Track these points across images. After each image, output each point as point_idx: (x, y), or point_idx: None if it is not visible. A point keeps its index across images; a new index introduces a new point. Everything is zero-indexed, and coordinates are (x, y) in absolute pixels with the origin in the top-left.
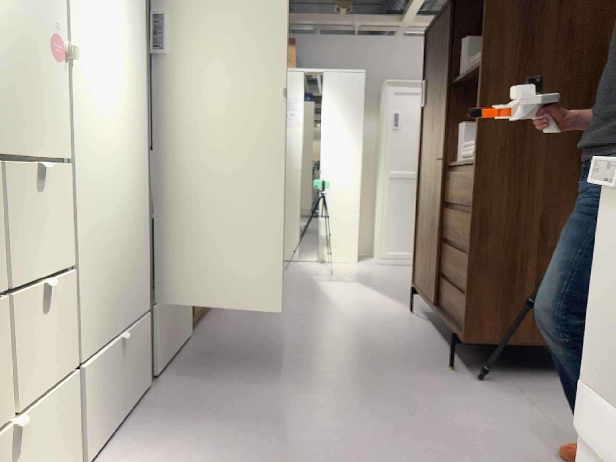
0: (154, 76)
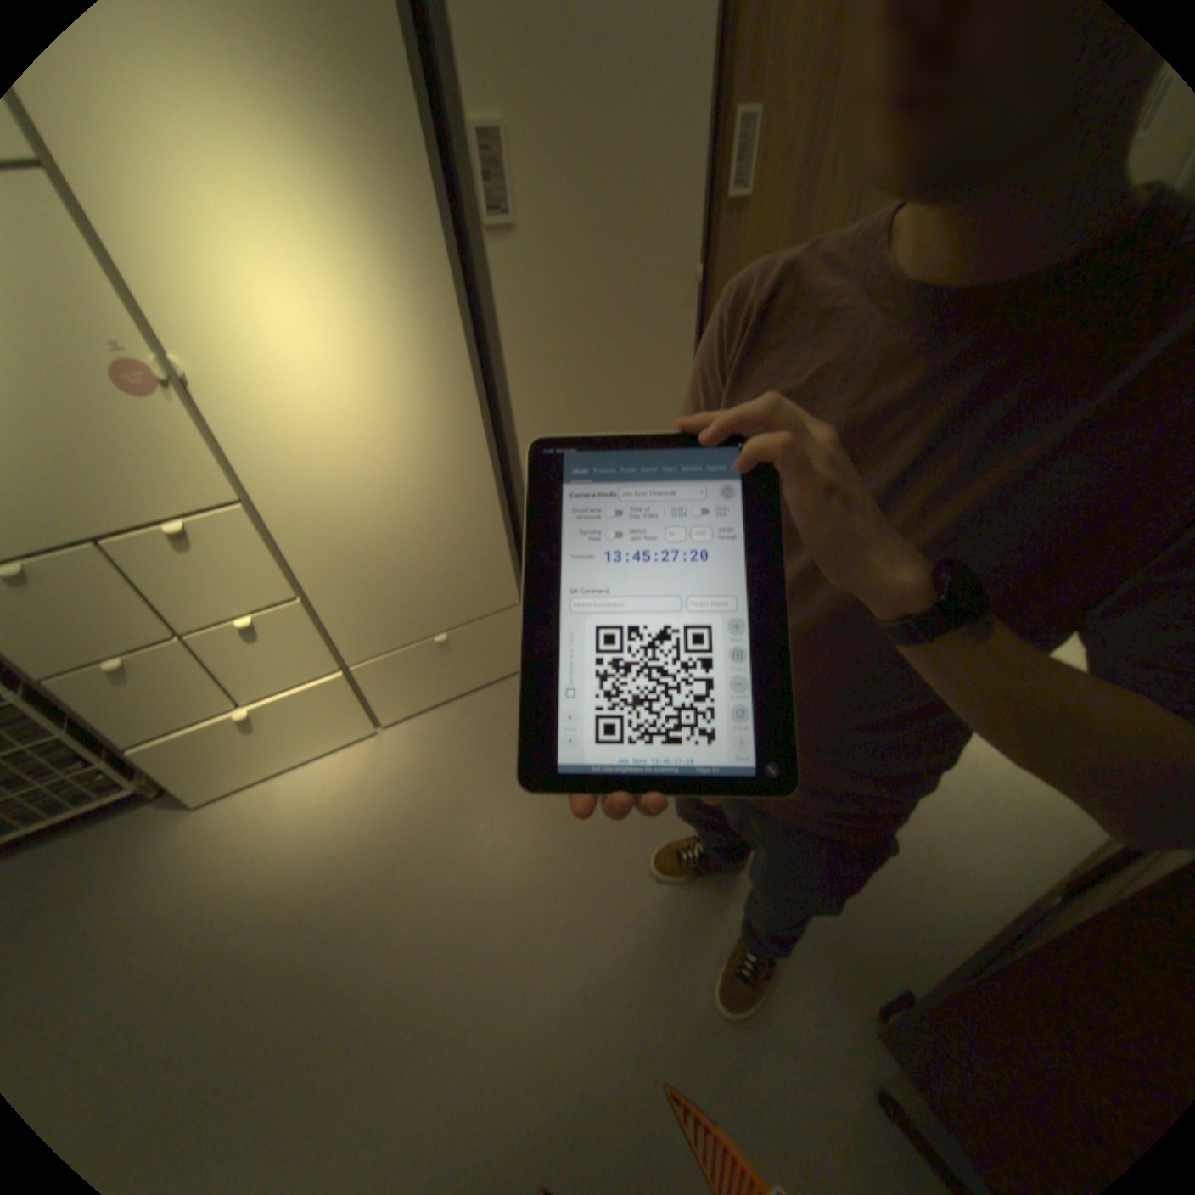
0: (497, 277)
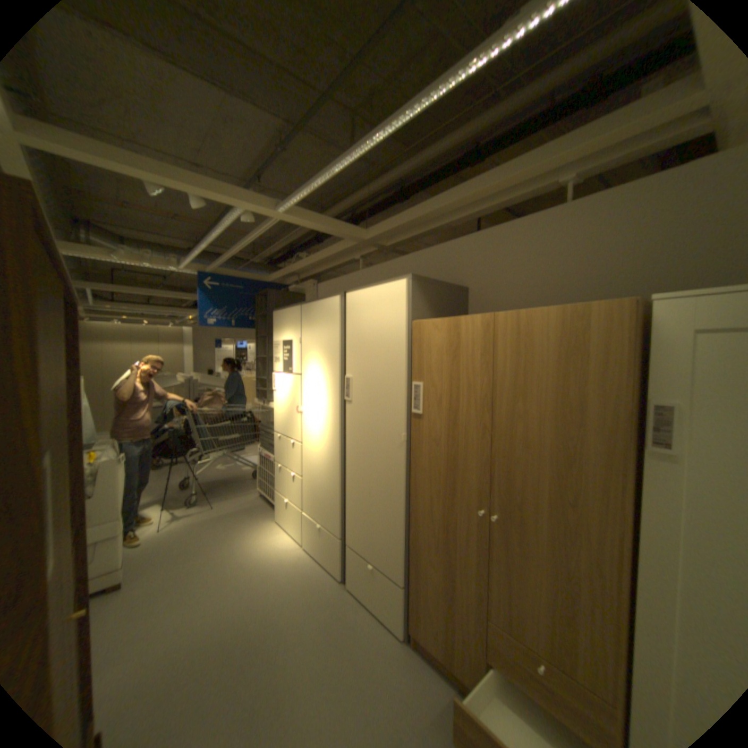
0: (347, 413)
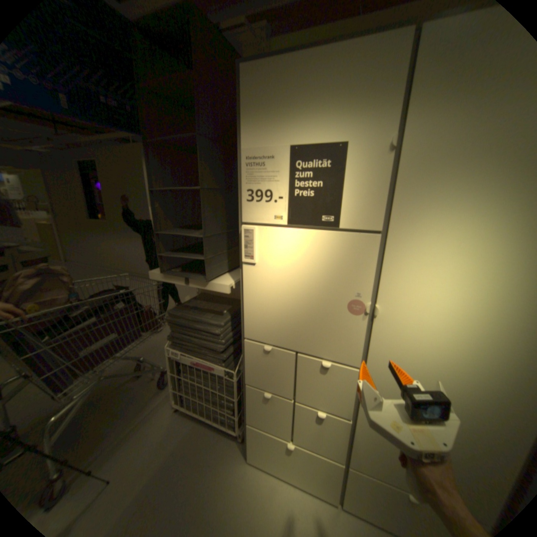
0: None
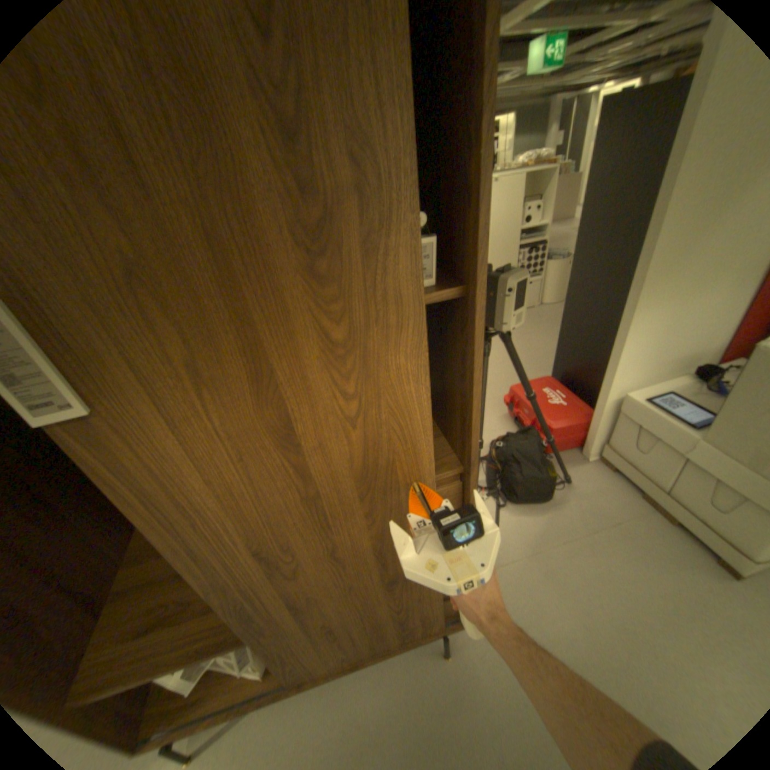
0: None
